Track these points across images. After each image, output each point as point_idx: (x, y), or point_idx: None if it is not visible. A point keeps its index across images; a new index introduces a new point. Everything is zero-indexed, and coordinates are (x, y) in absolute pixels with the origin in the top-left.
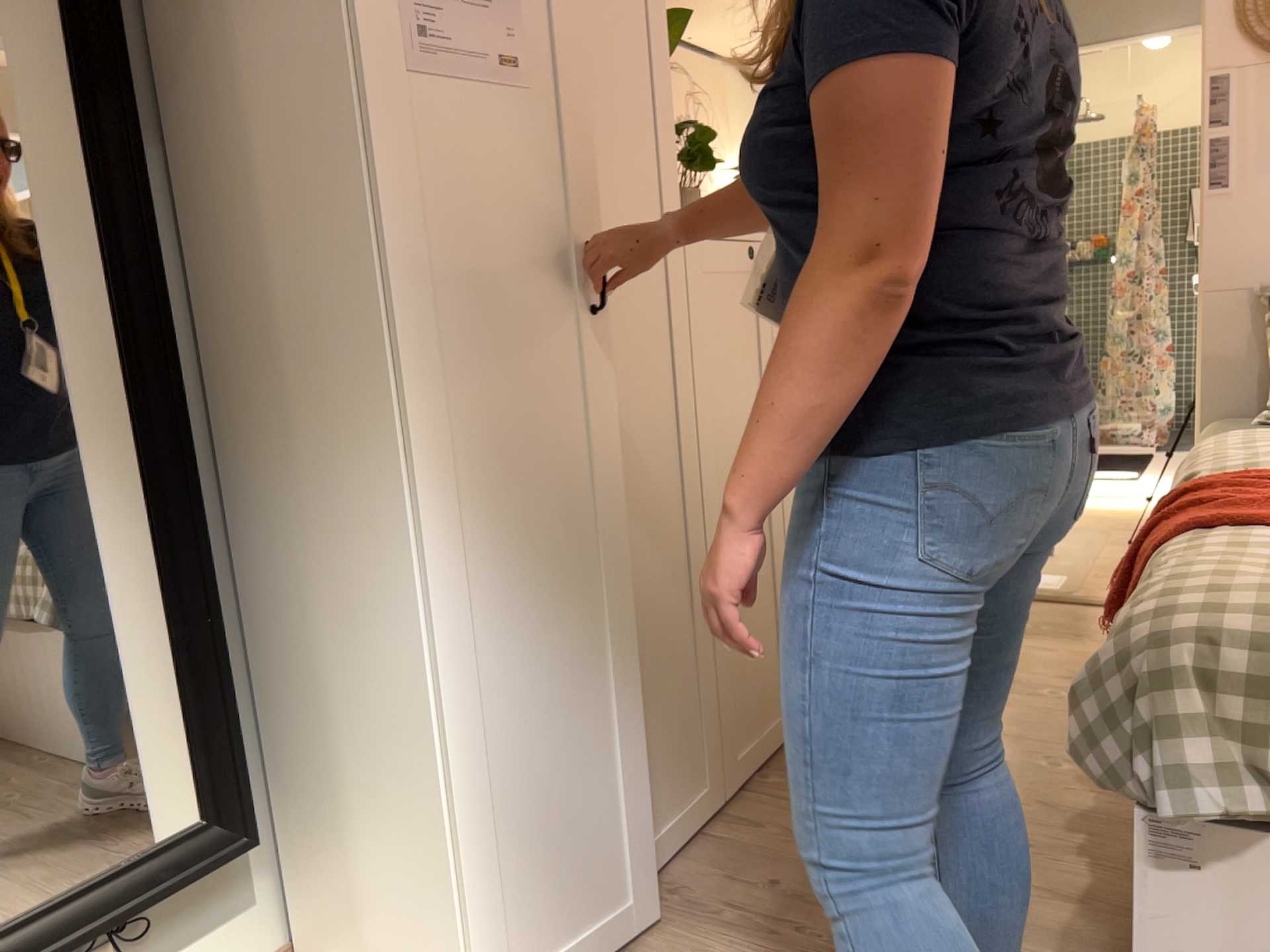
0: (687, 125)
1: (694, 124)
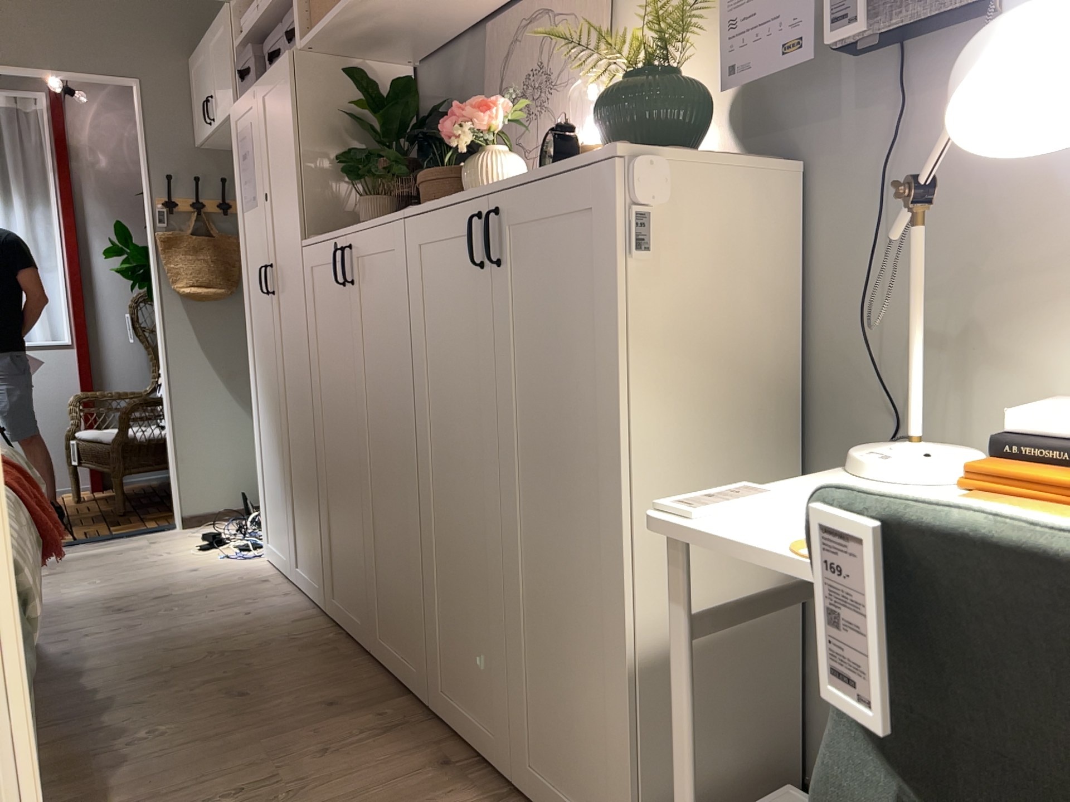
0: (343, 157)
1: (340, 156)
